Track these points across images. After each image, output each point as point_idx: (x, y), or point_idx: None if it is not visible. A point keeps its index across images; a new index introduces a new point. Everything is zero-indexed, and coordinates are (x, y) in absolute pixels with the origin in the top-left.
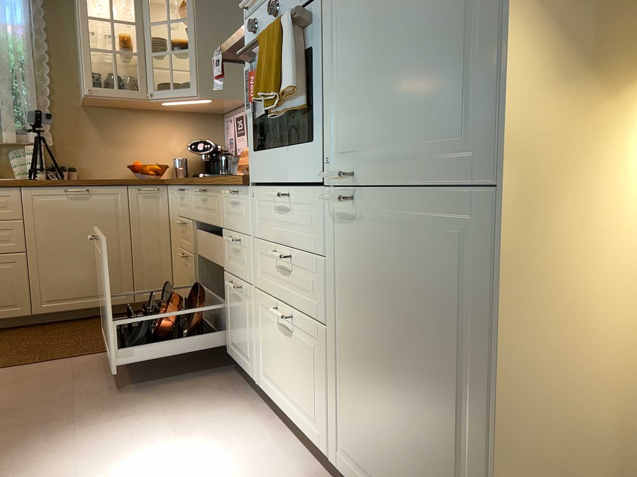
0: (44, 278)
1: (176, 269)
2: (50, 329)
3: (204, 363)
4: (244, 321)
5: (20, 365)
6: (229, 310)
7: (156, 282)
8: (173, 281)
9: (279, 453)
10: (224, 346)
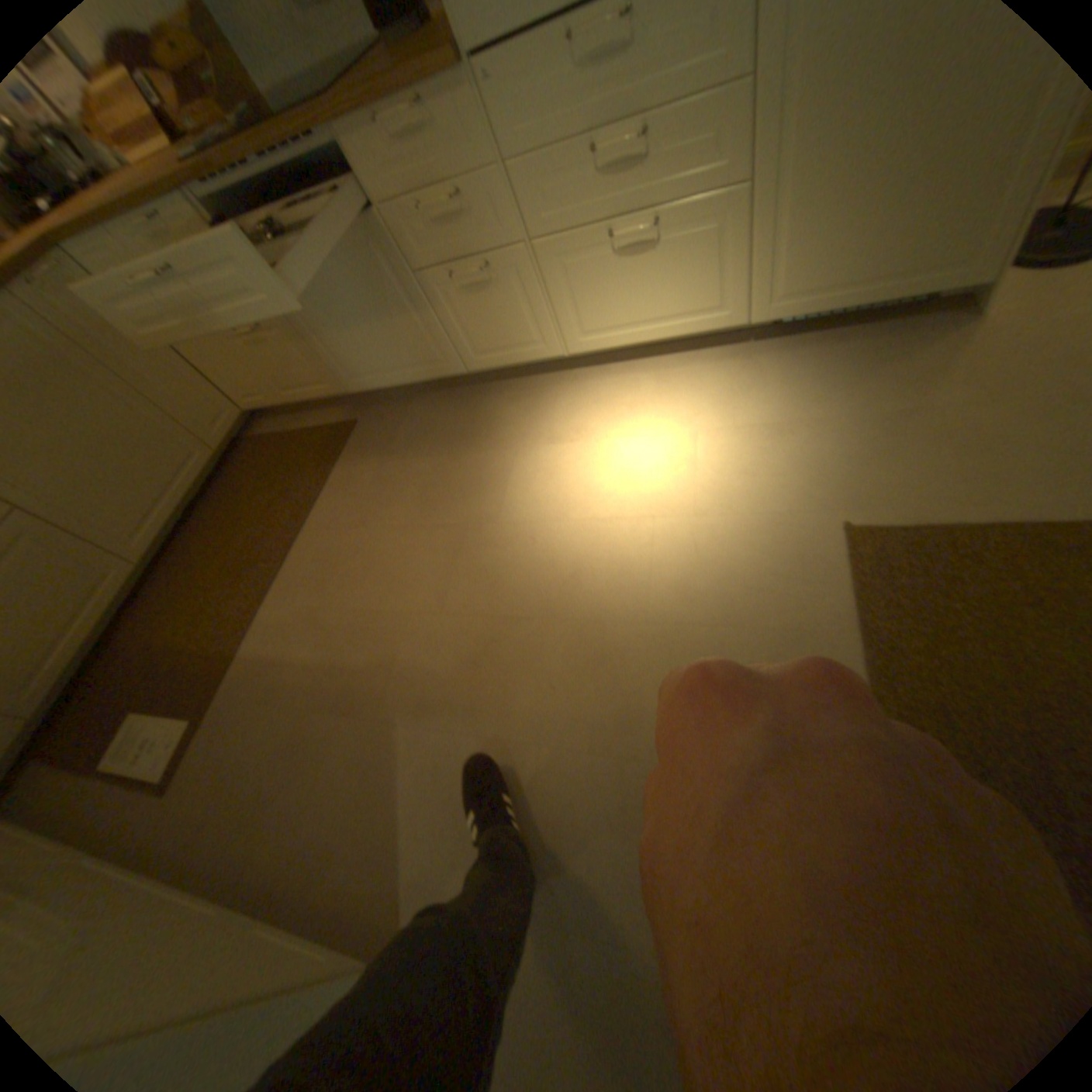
0: (89, 518)
1: (221, 371)
2: (181, 558)
3: (435, 409)
4: (505, 306)
5: (269, 584)
6: (452, 318)
7: (209, 409)
8: (226, 392)
9: (661, 373)
10: (458, 368)
